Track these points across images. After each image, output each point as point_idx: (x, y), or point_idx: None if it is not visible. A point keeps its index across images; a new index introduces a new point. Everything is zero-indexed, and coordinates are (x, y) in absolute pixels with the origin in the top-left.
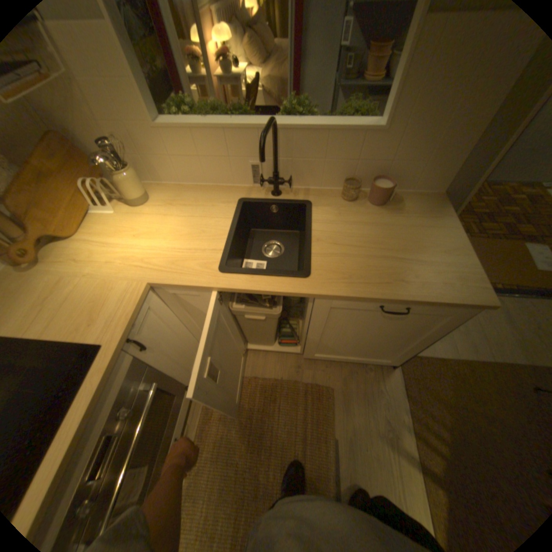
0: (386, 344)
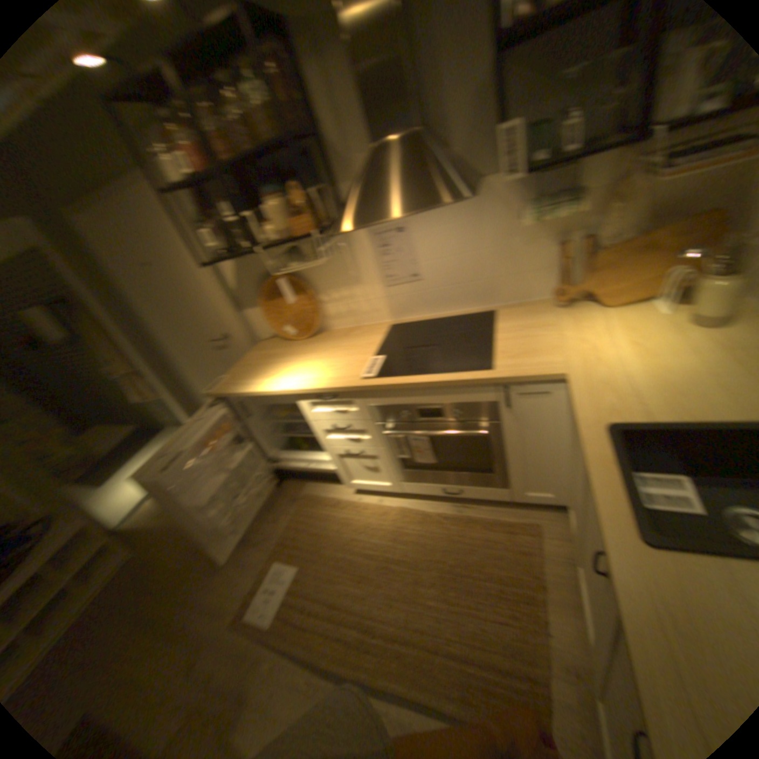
0: None
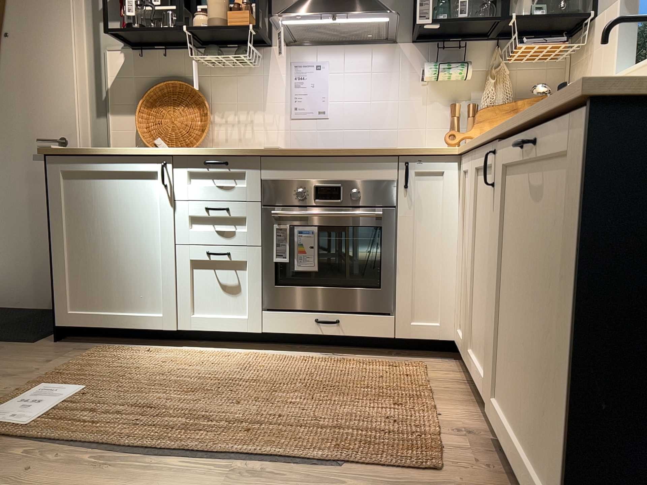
0: (550, 345)
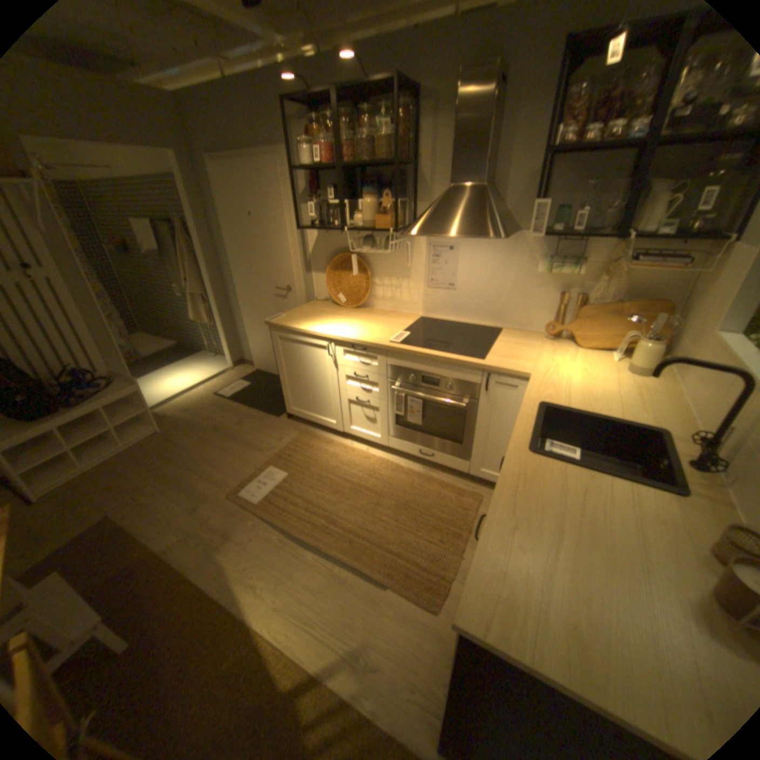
0: None
